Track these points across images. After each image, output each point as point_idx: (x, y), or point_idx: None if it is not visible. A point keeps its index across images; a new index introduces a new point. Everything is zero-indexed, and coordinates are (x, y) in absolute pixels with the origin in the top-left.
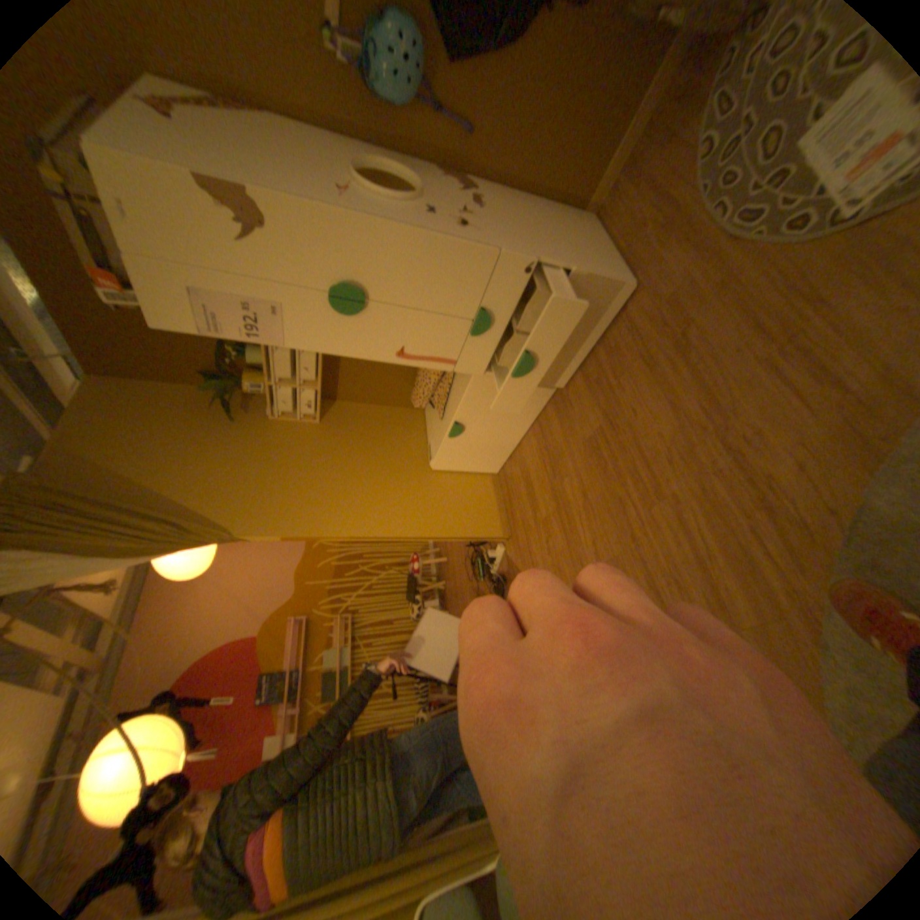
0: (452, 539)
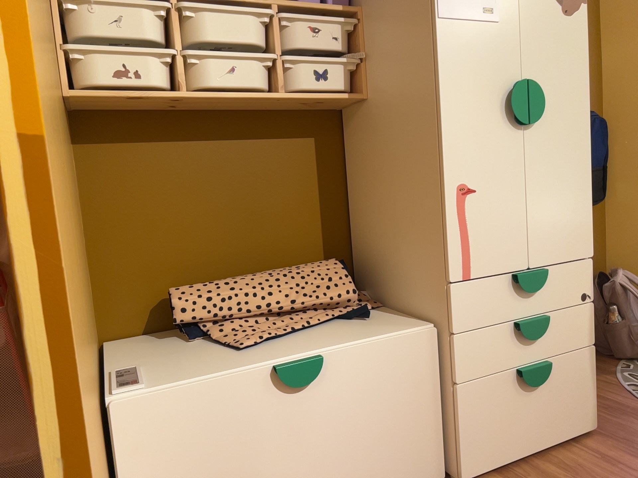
0: None
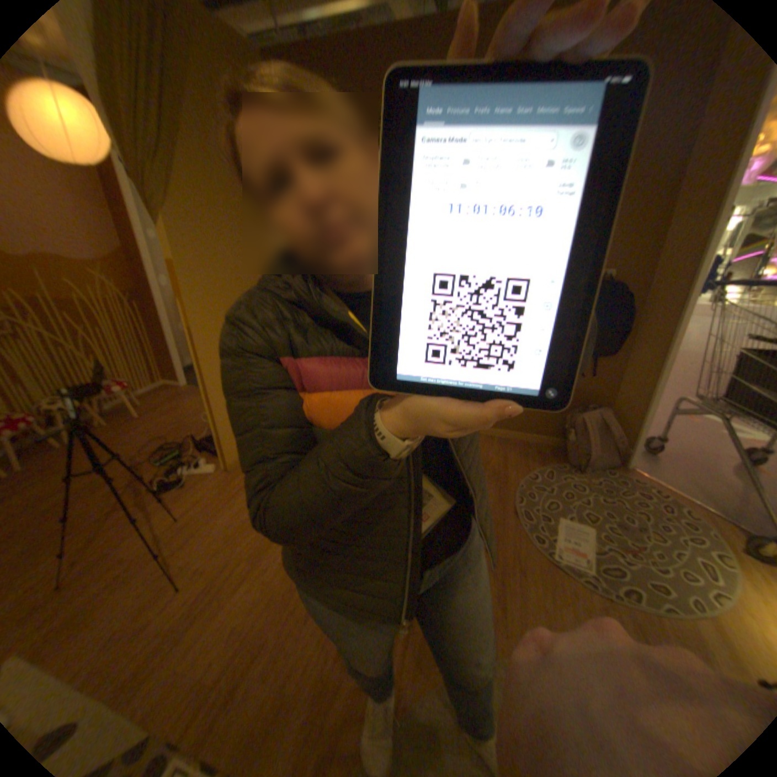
0: (208, 420)
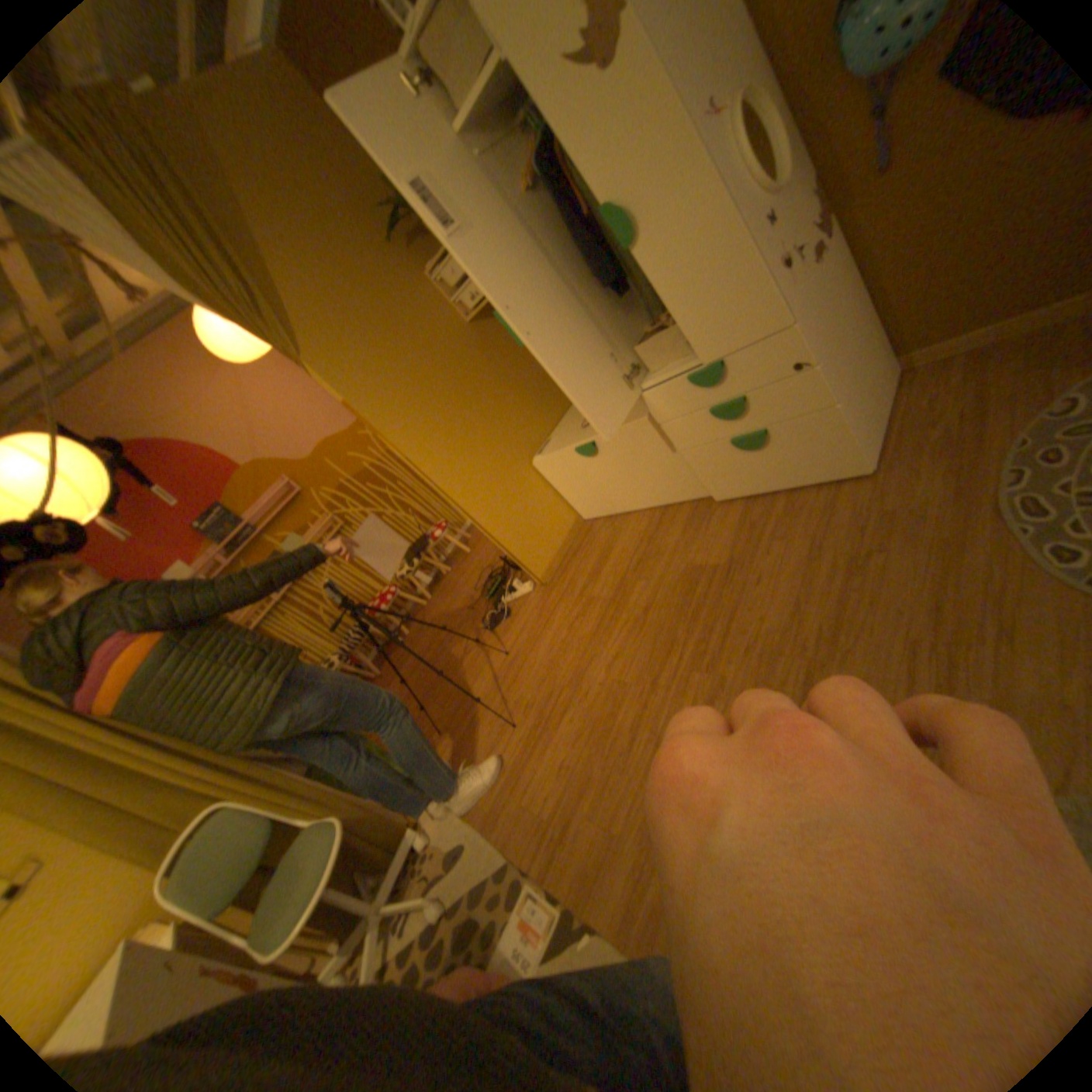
0: (493, 540)
